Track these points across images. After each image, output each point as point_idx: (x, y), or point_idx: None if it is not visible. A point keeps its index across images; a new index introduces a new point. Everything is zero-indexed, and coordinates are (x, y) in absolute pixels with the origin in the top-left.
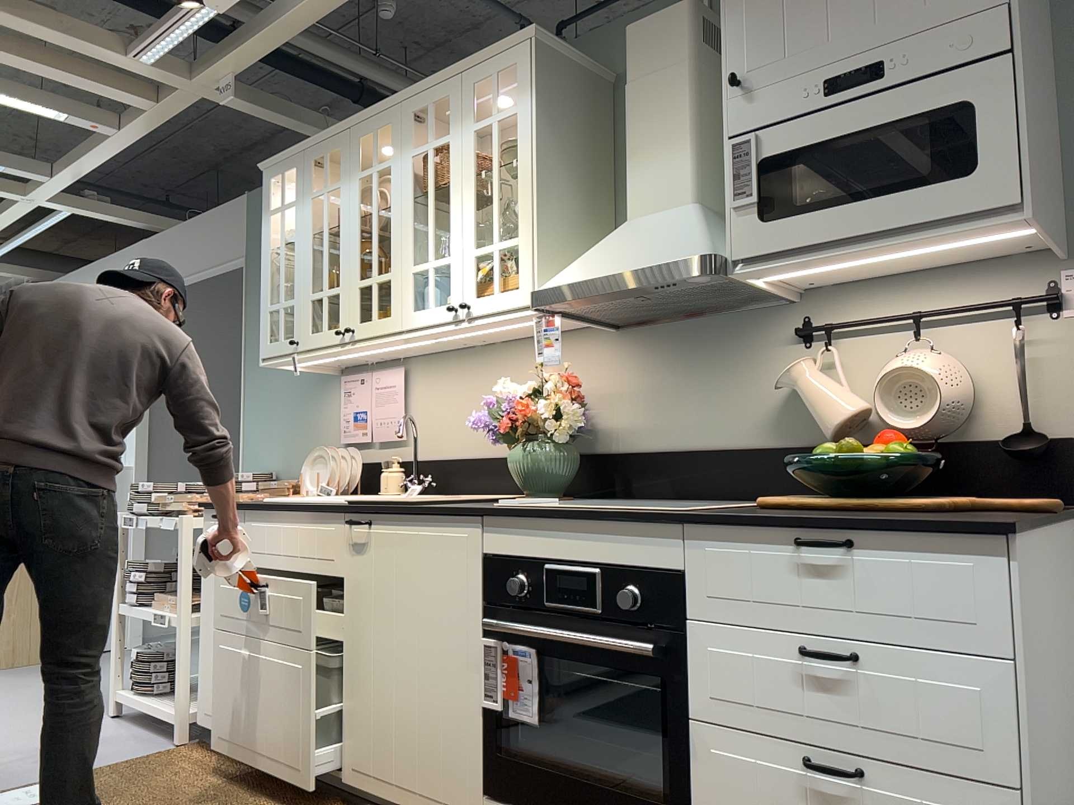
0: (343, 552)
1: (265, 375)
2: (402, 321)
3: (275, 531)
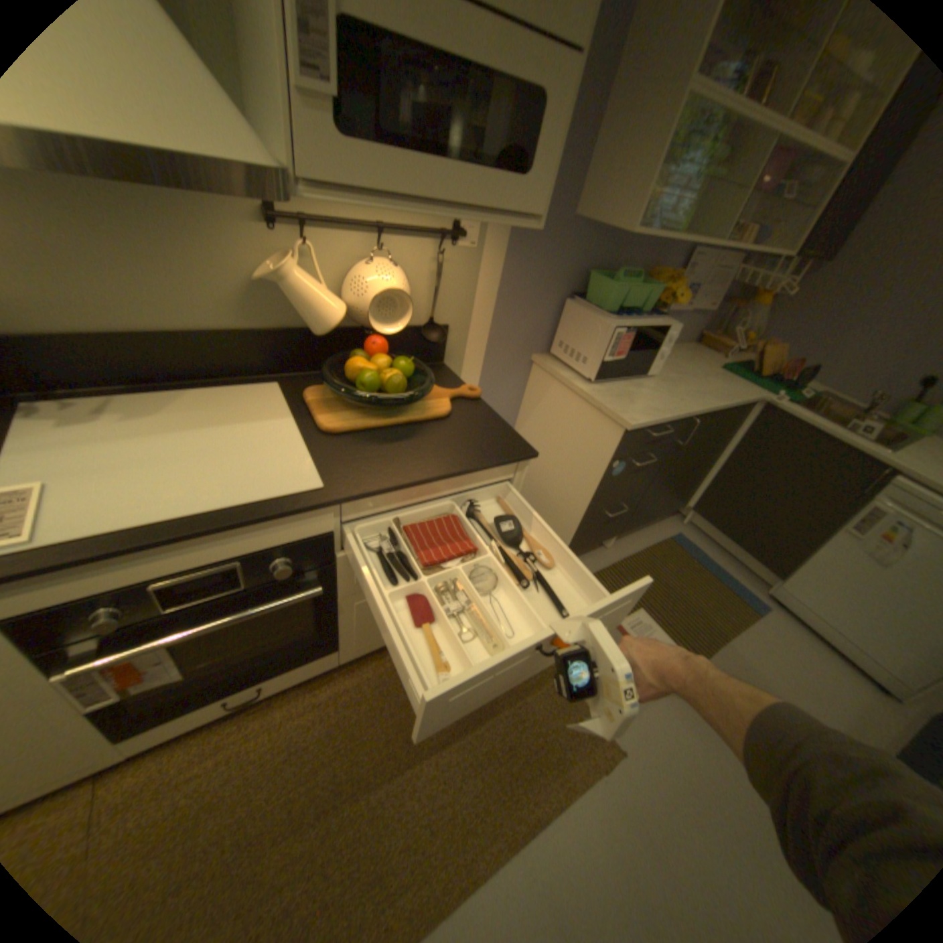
0: None
1: None
2: None
3: None
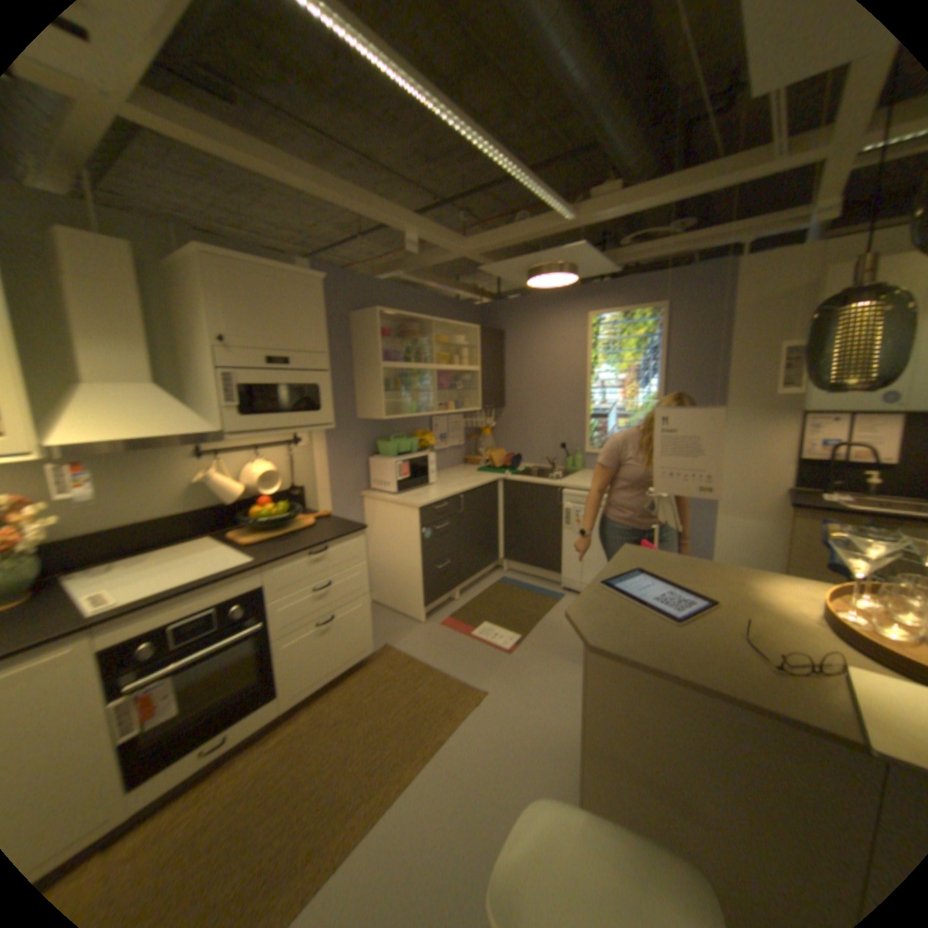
0: None
1: None
2: None
3: None
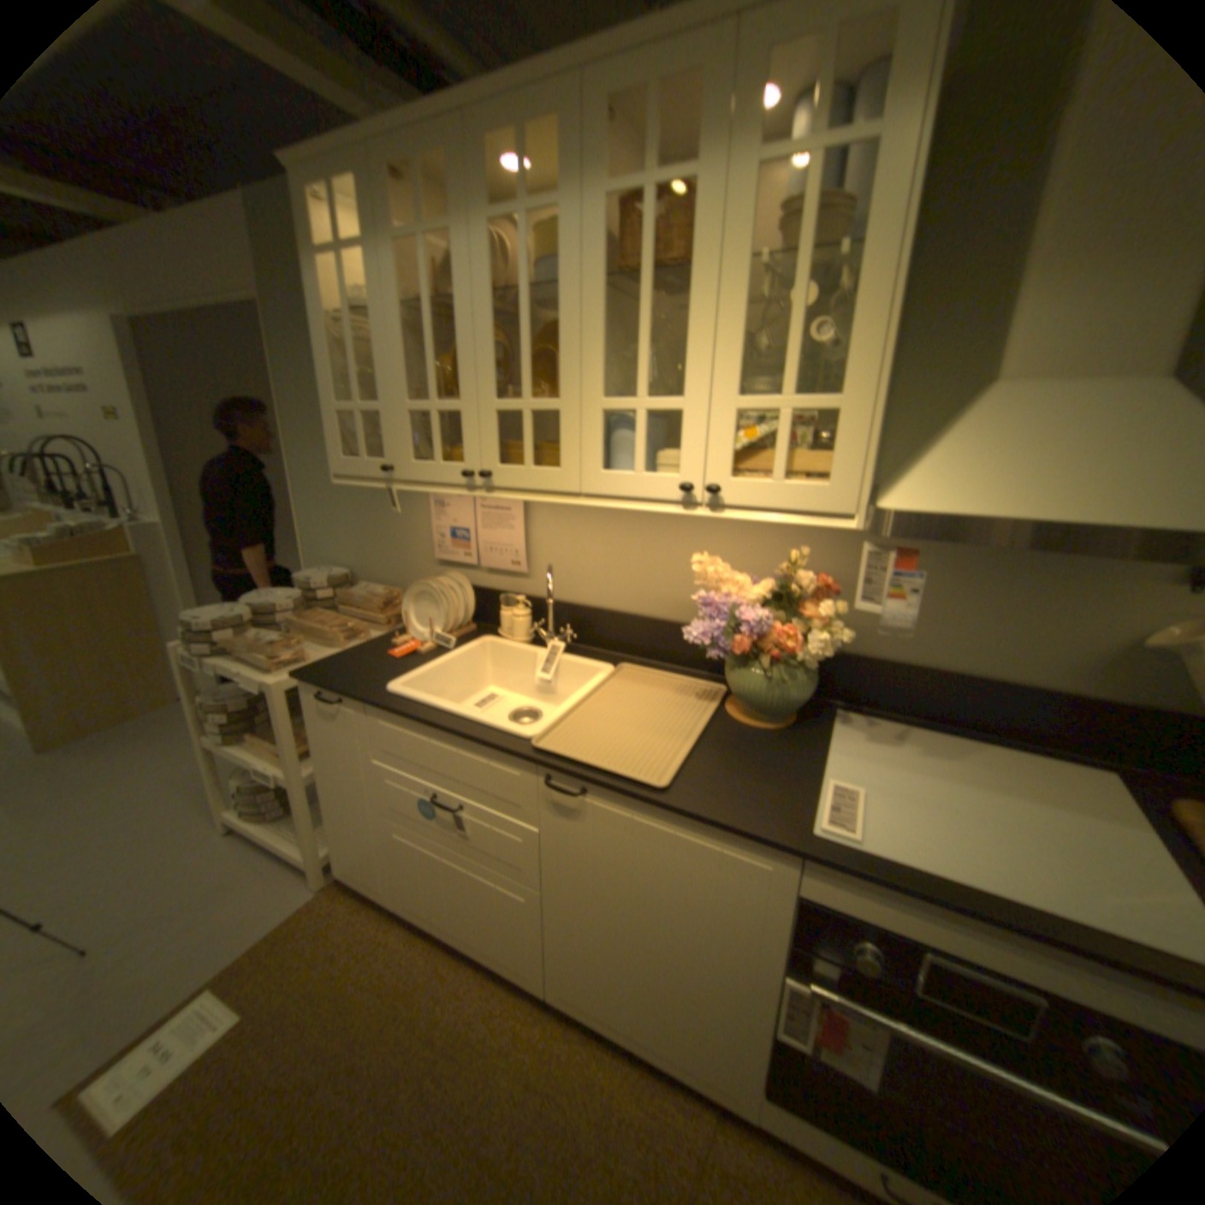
0: (537, 803)
1: (314, 454)
2: (584, 481)
3: (418, 742)
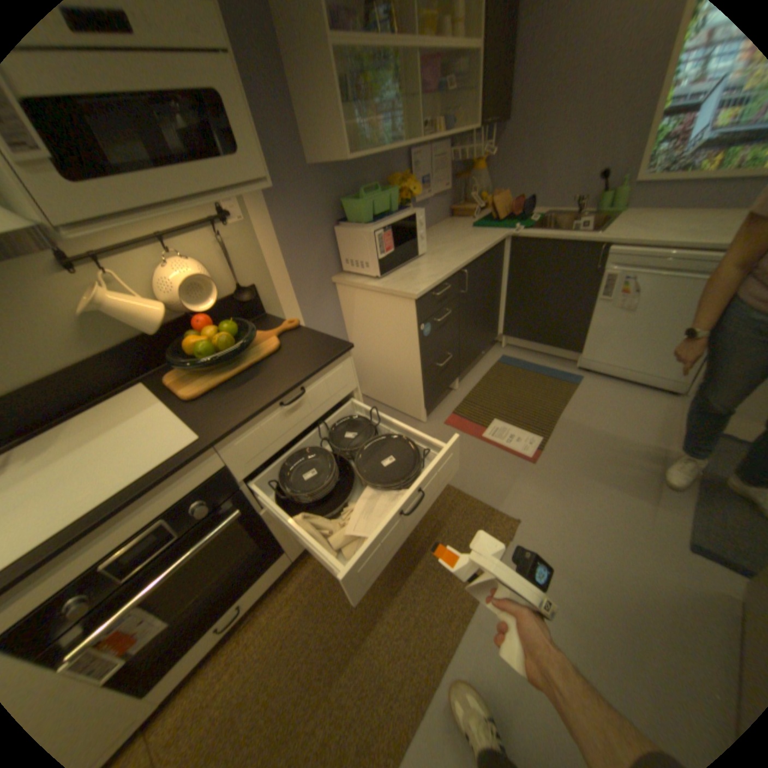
0: None
1: None
2: None
3: None
